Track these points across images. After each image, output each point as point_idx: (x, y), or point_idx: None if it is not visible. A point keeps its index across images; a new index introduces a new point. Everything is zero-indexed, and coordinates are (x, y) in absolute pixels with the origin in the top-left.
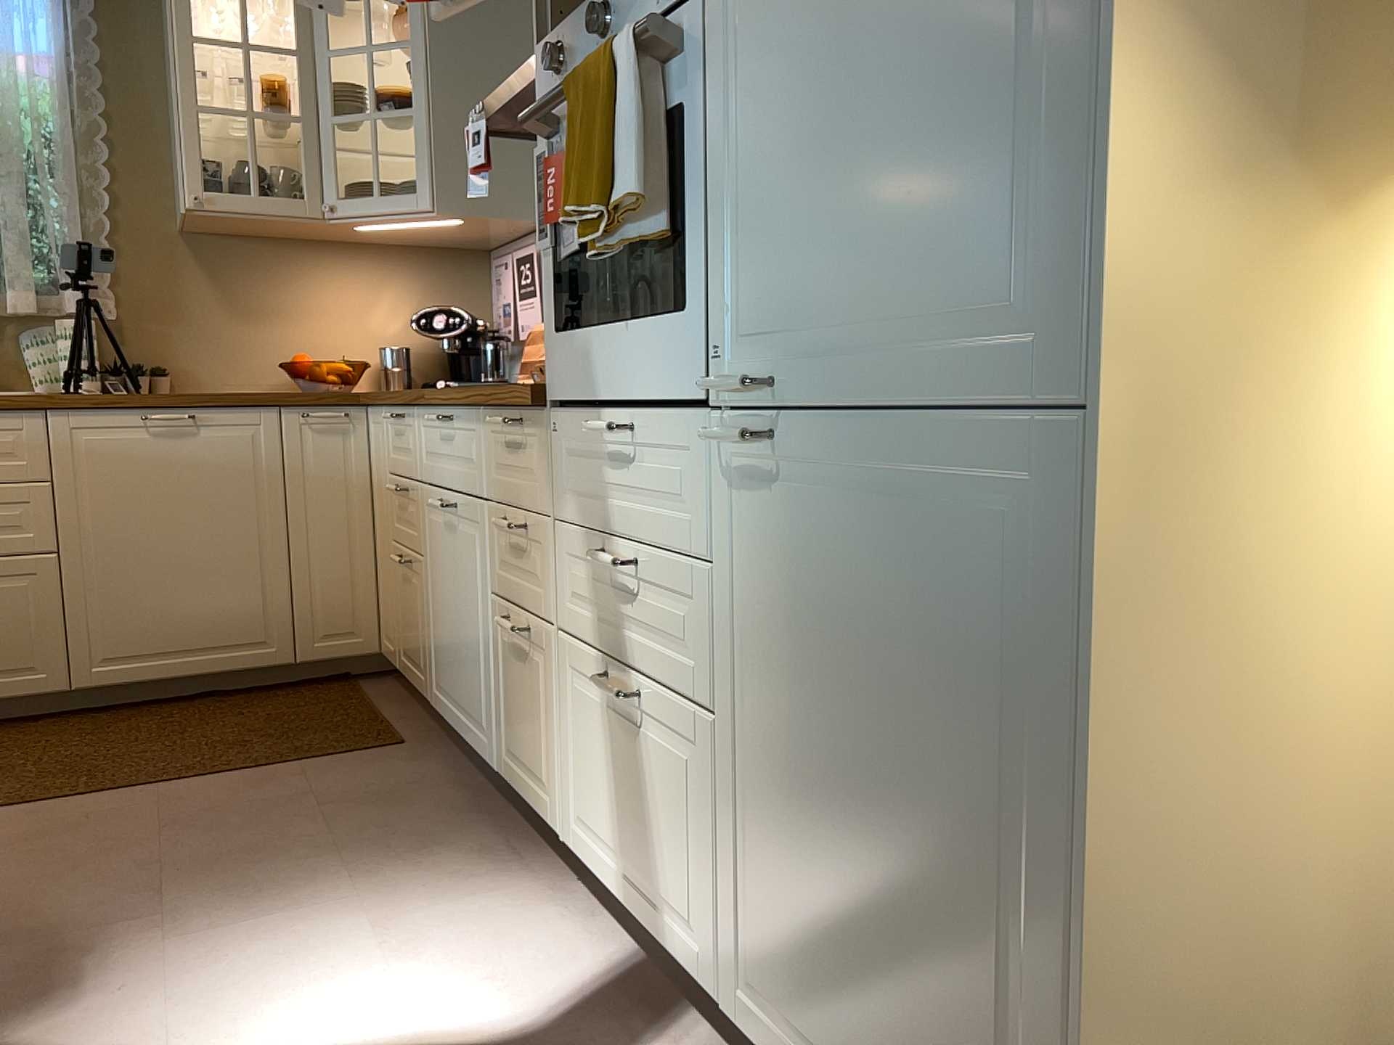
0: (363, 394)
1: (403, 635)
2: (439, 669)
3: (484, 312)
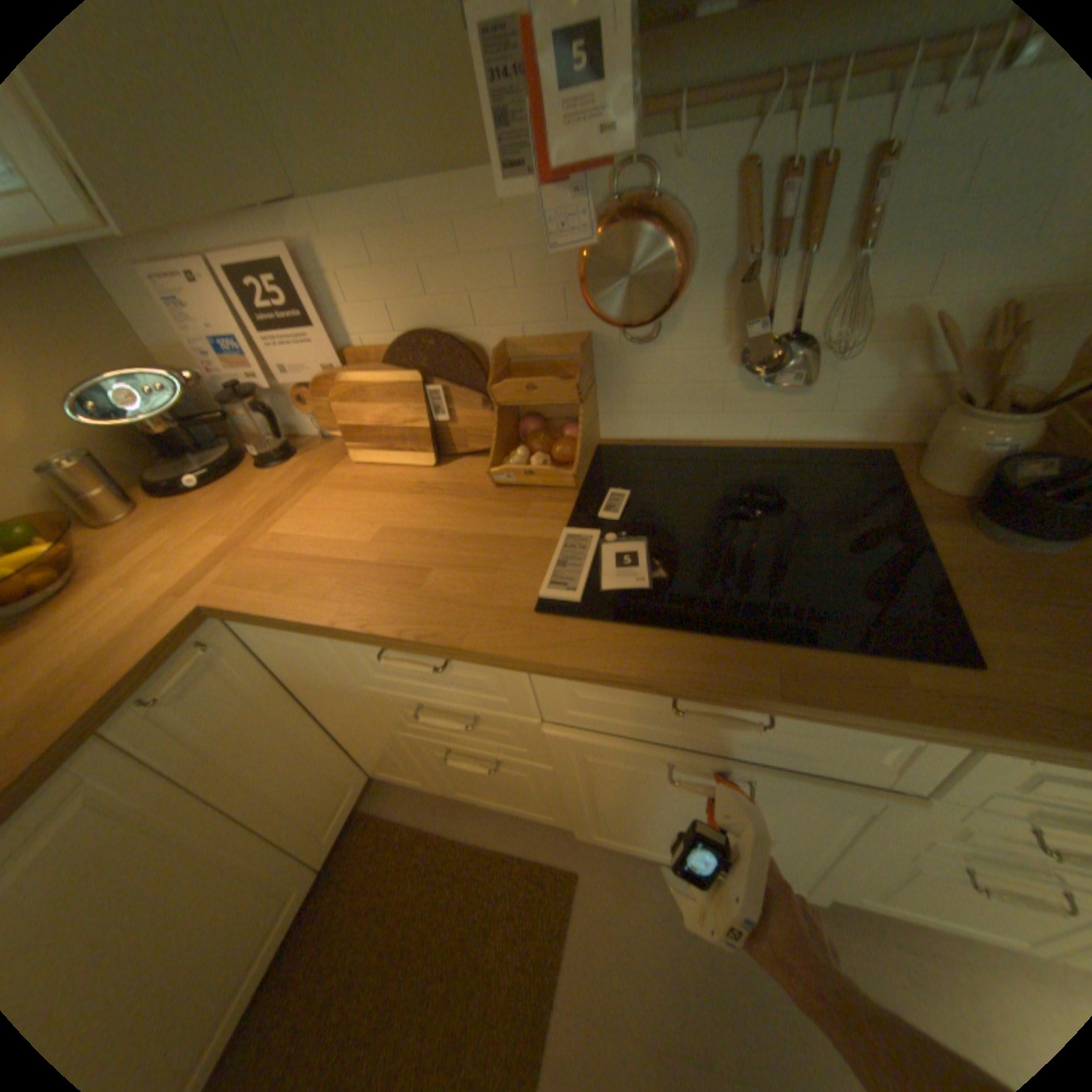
0: (208, 605)
1: (463, 786)
2: (619, 828)
3: (128, 340)
